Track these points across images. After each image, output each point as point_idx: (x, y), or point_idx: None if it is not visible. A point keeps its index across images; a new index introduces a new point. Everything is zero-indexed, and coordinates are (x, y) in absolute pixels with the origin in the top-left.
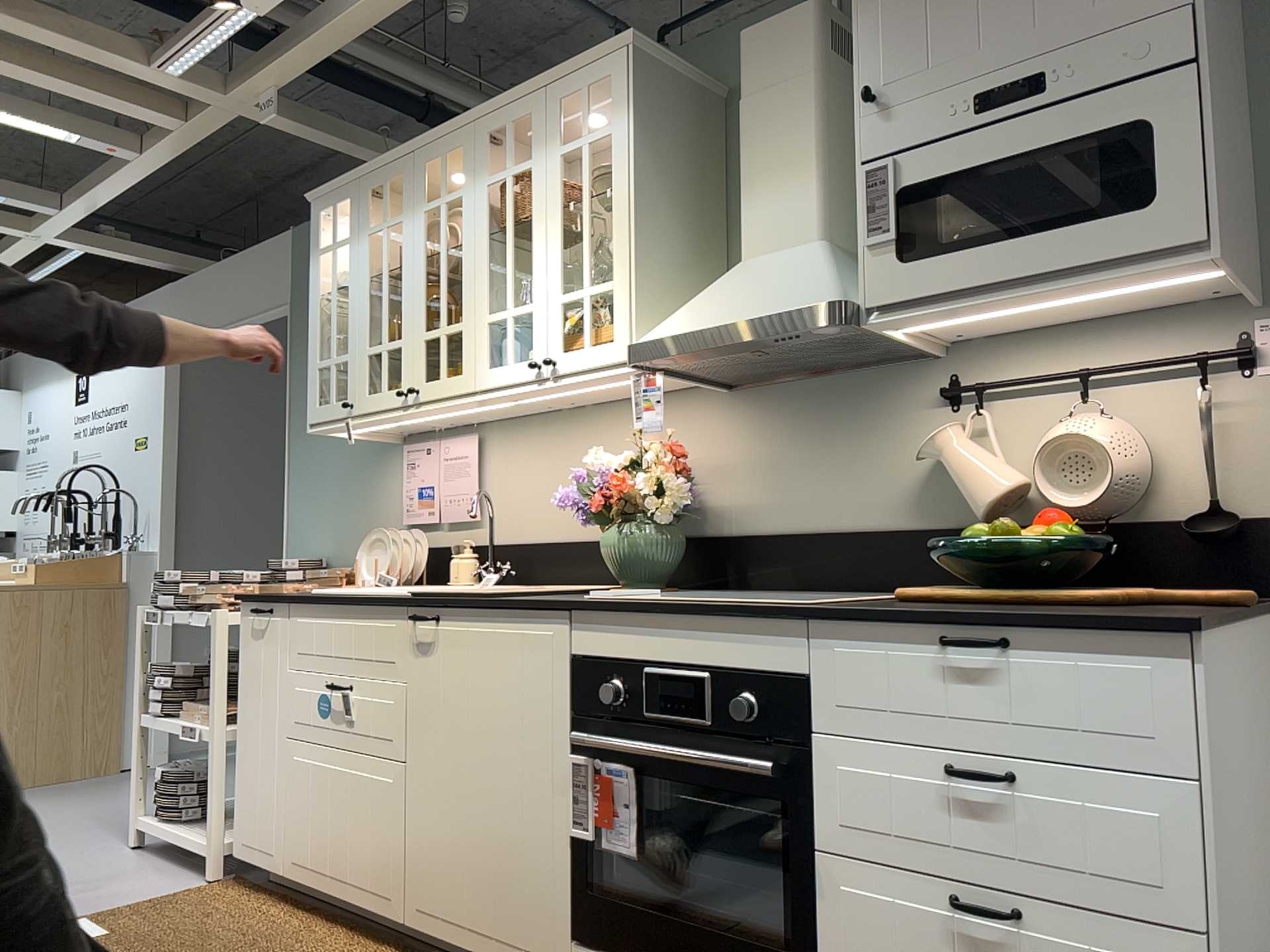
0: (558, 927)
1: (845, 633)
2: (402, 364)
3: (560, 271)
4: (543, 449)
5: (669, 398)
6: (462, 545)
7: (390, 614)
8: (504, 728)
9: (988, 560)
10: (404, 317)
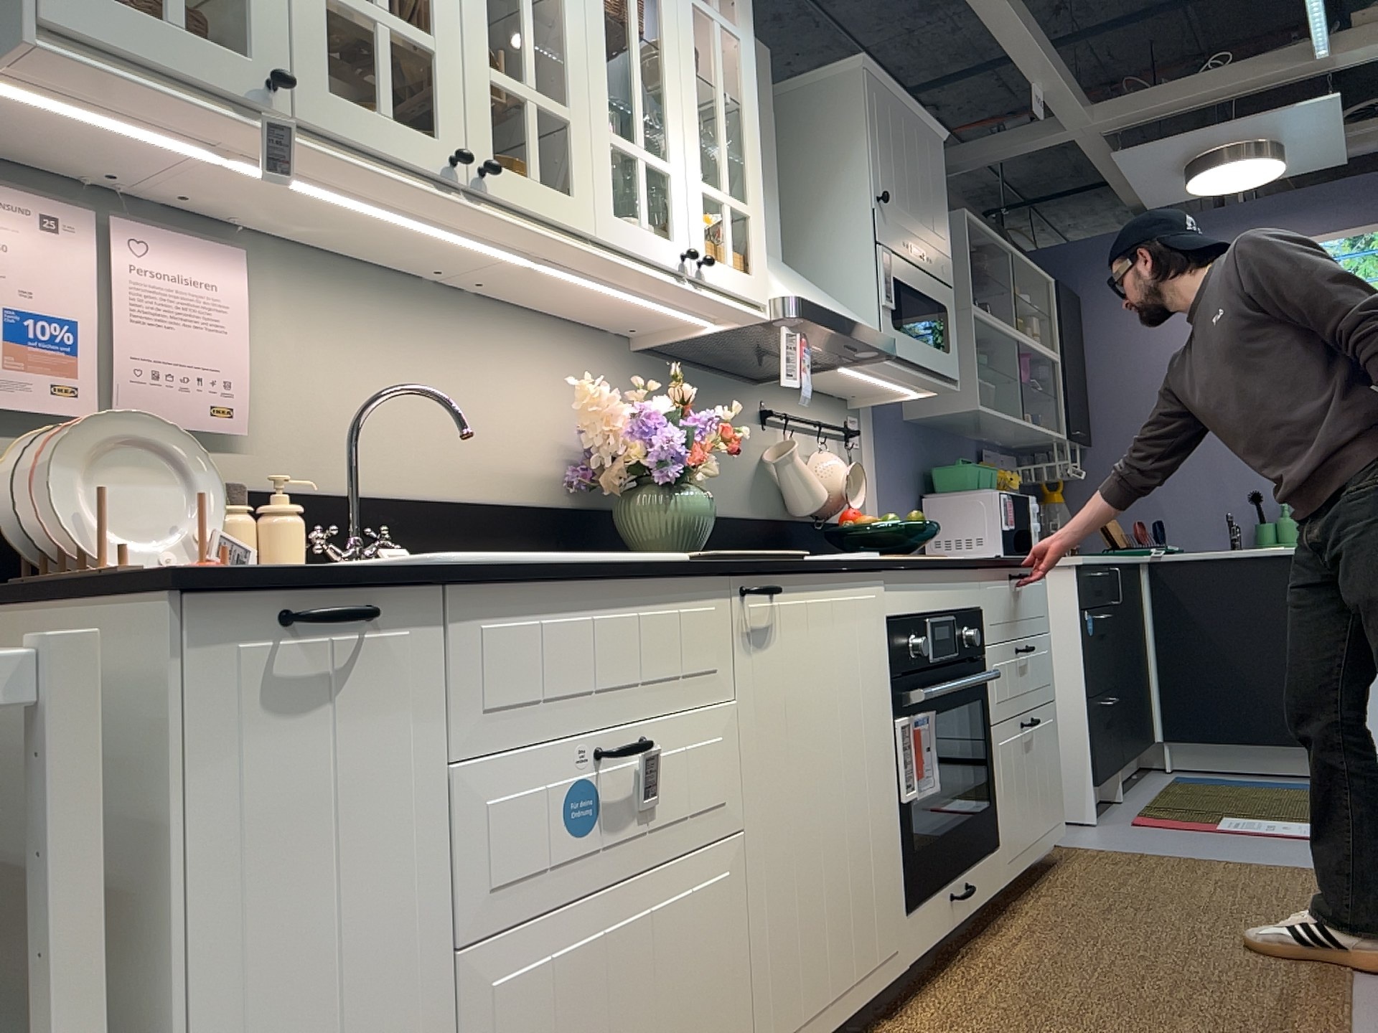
0: (899, 906)
1: (990, 575)
2: (435, 92)
3: (701, 152)
4: (392, 336)
5: (578, 333)
6: (274, 485)
7: (705, 590)
8: (849, 715)
9: (902, 538)
10: (441, 0)
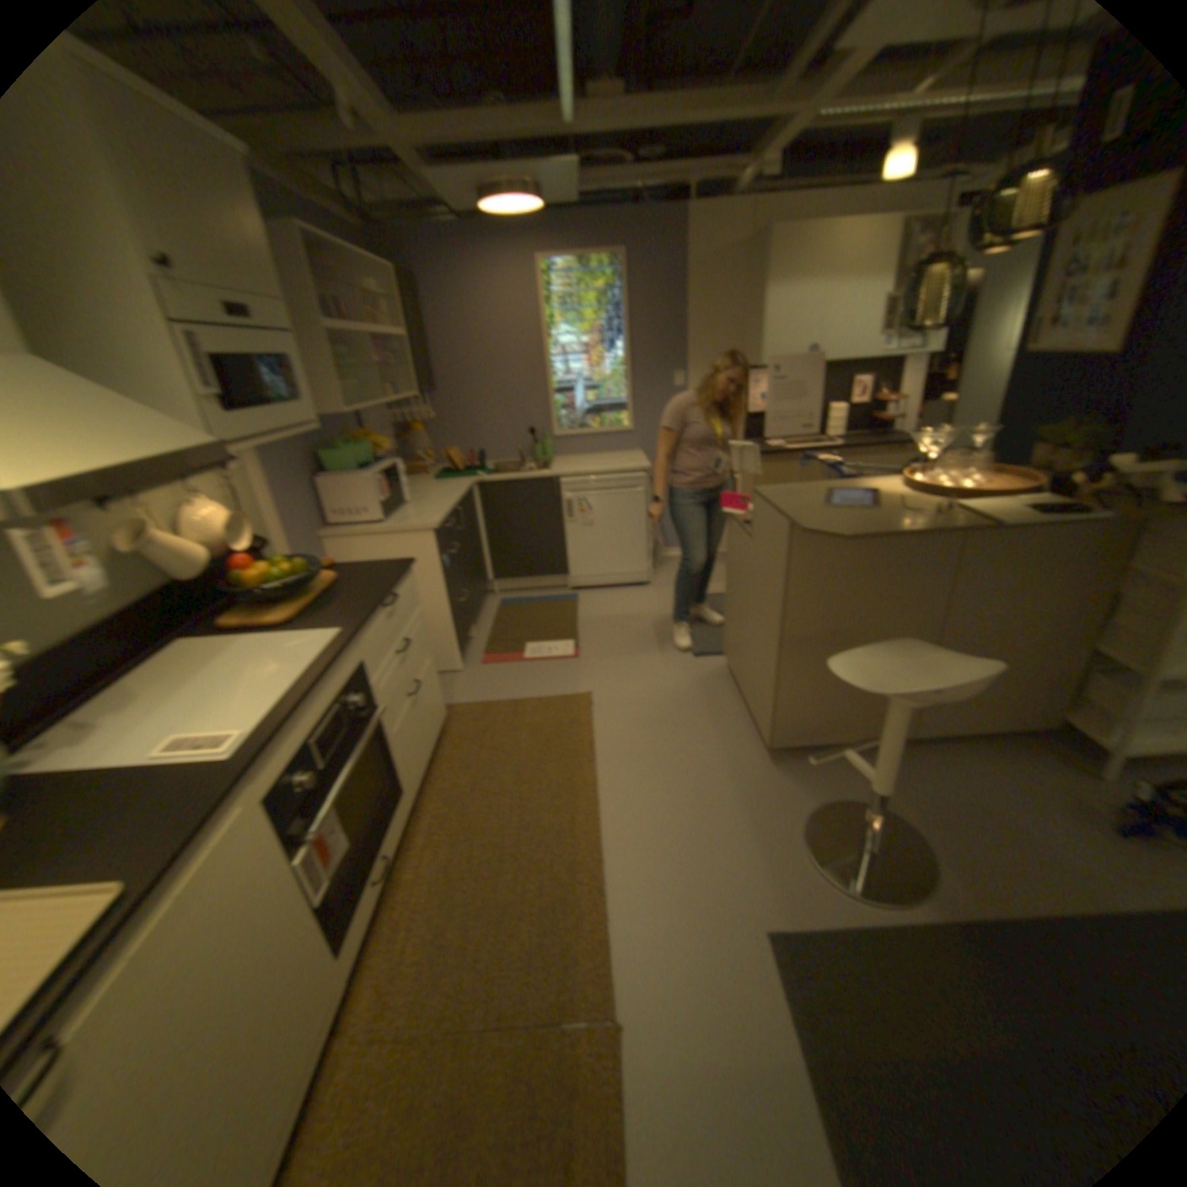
0: (330, 969)
1: (368, 628)
2: None
3: None
4: None
5: None
6: None
7: None
8: (237, 946)
9: (292, 584)
10: None
